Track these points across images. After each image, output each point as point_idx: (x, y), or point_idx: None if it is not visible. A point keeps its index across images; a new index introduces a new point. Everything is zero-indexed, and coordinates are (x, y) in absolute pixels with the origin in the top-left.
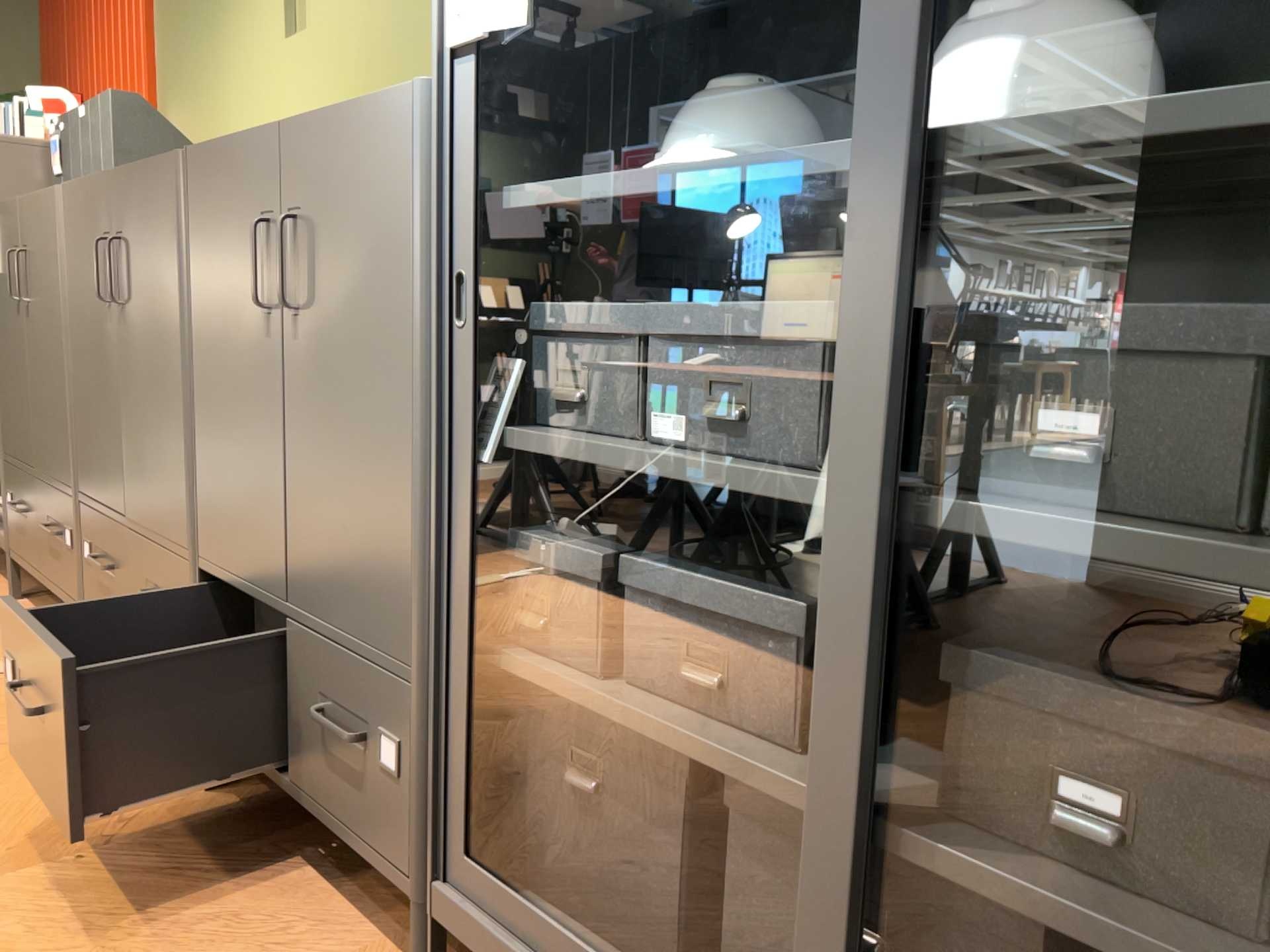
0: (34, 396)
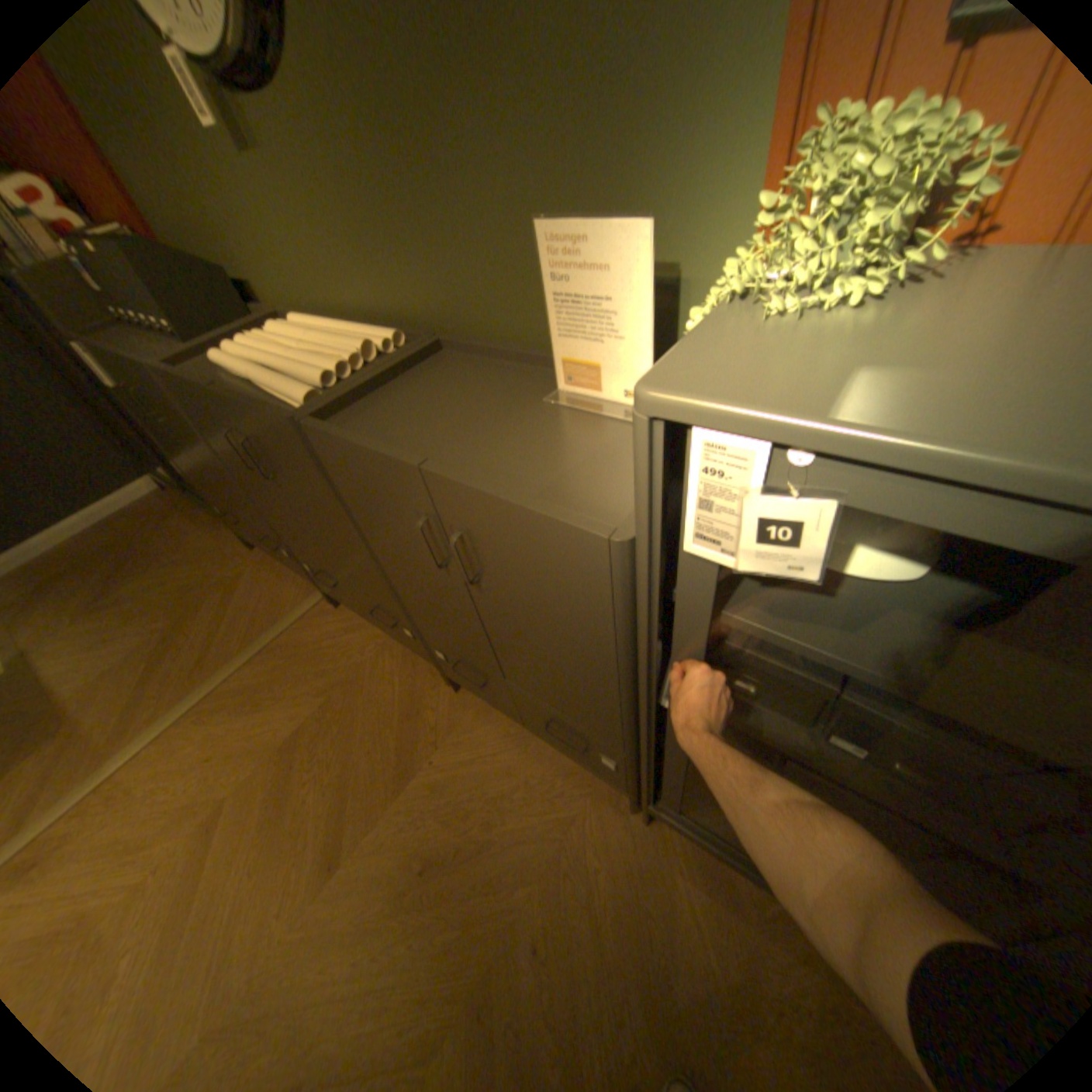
0: (205, 474)
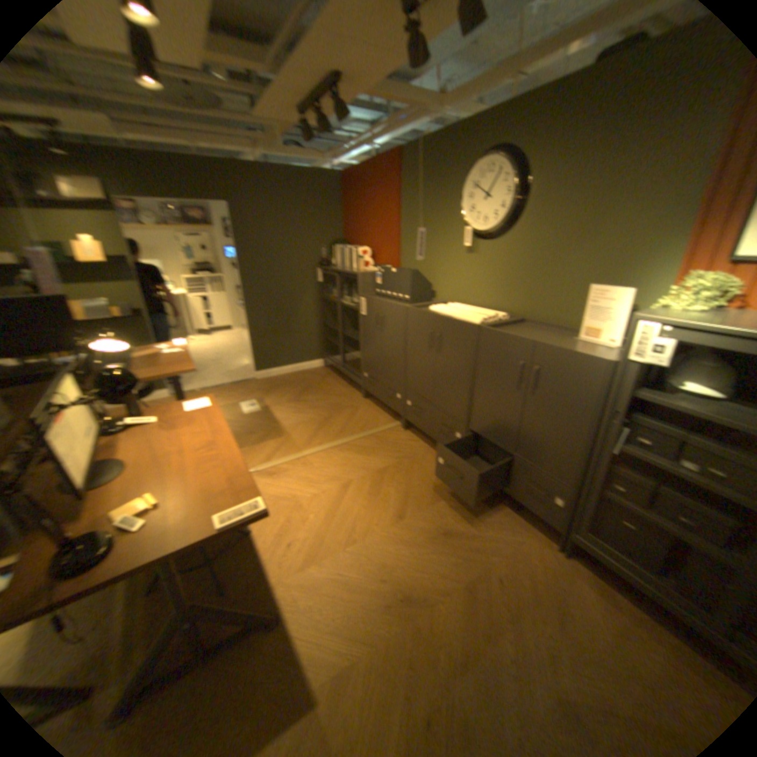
0: (382, 354)
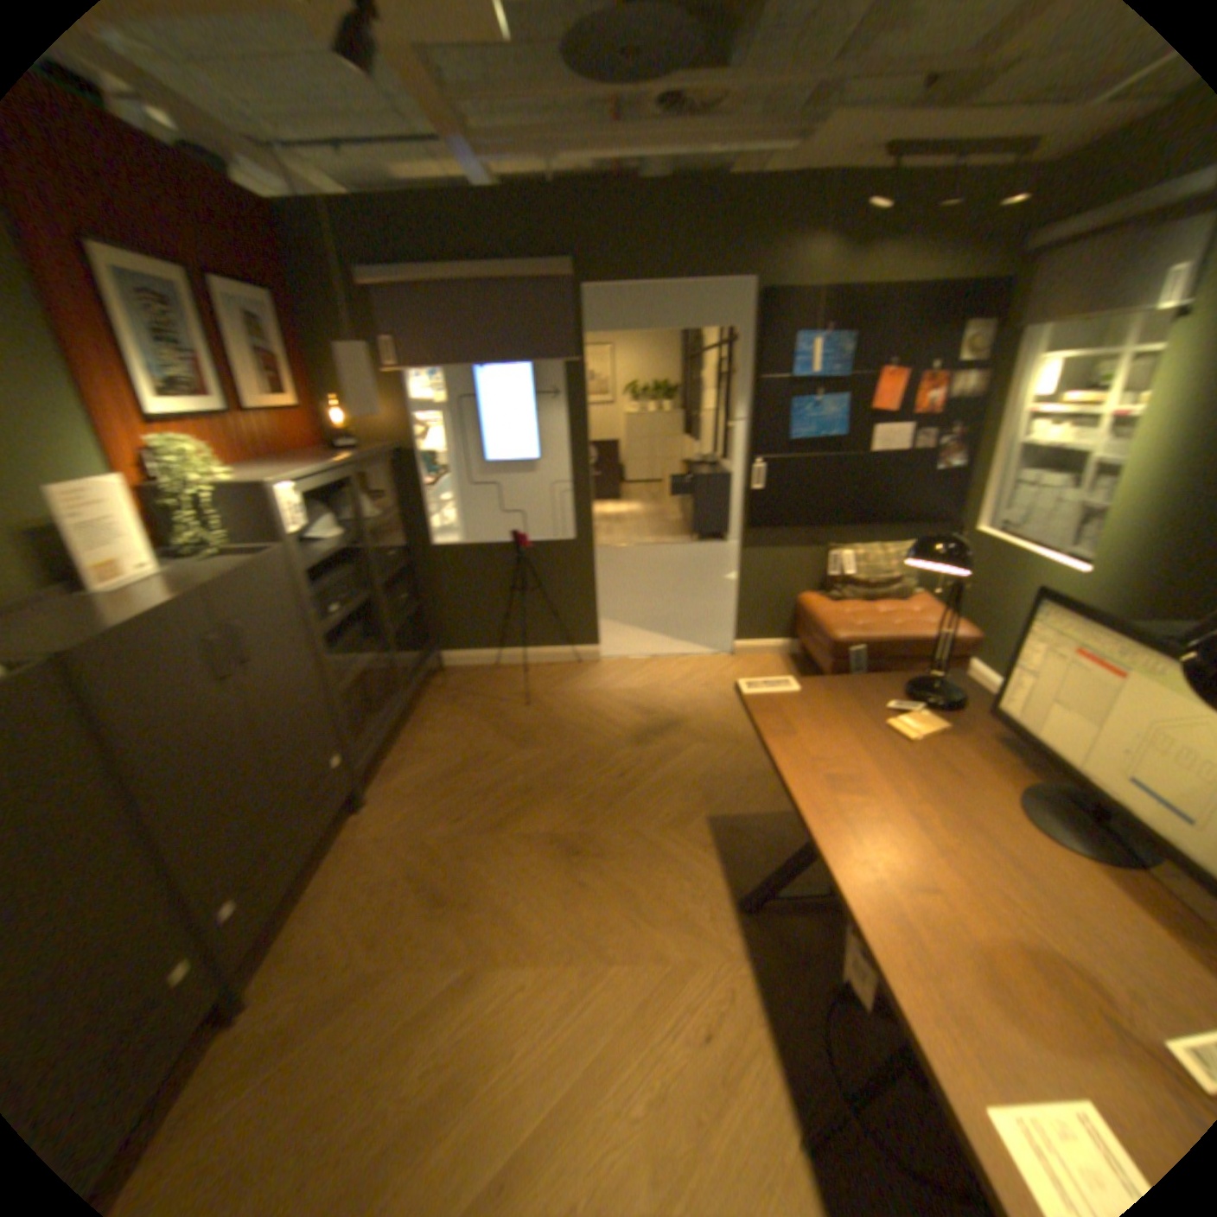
0: None
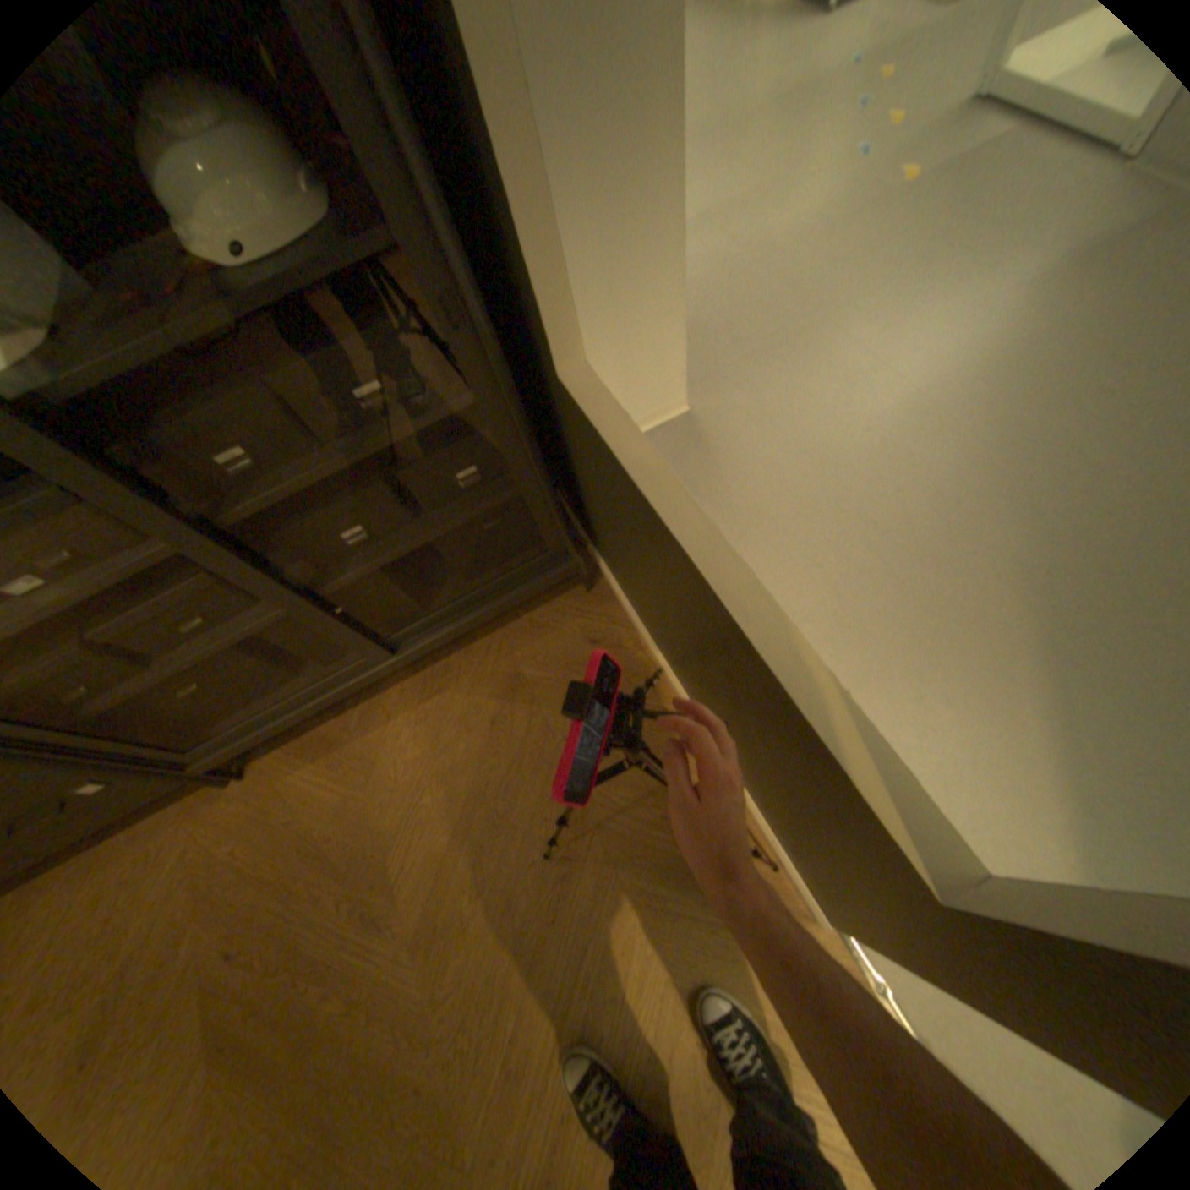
0: None
